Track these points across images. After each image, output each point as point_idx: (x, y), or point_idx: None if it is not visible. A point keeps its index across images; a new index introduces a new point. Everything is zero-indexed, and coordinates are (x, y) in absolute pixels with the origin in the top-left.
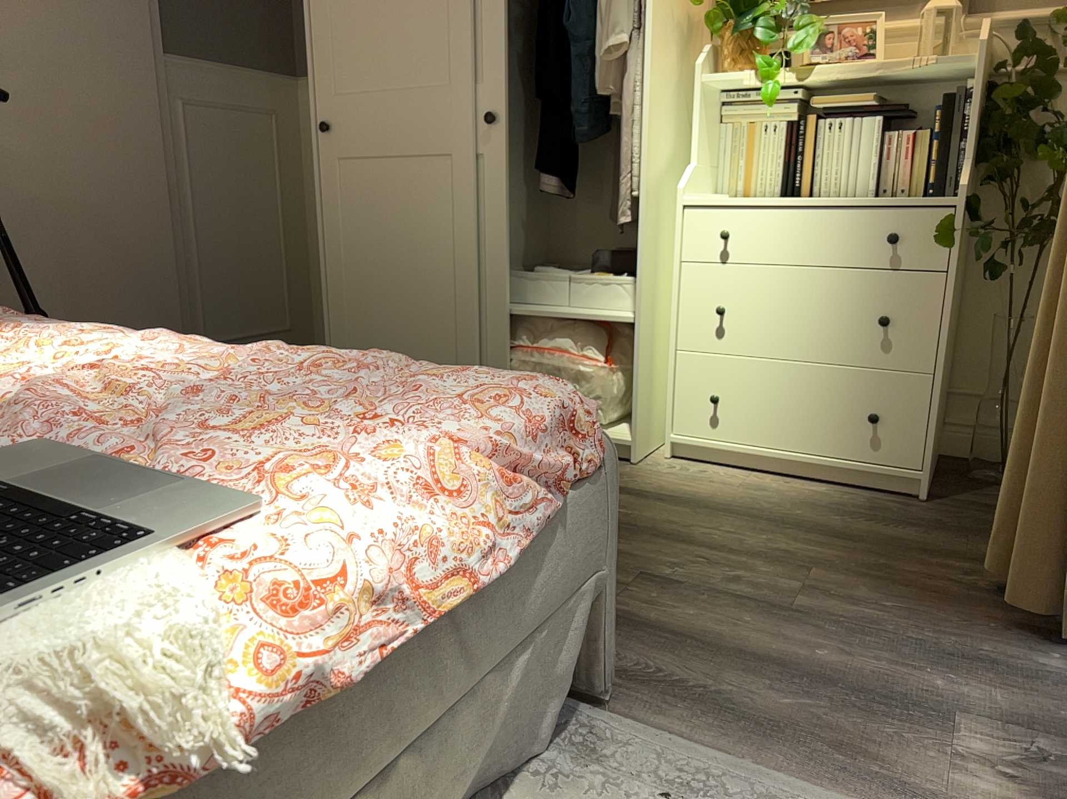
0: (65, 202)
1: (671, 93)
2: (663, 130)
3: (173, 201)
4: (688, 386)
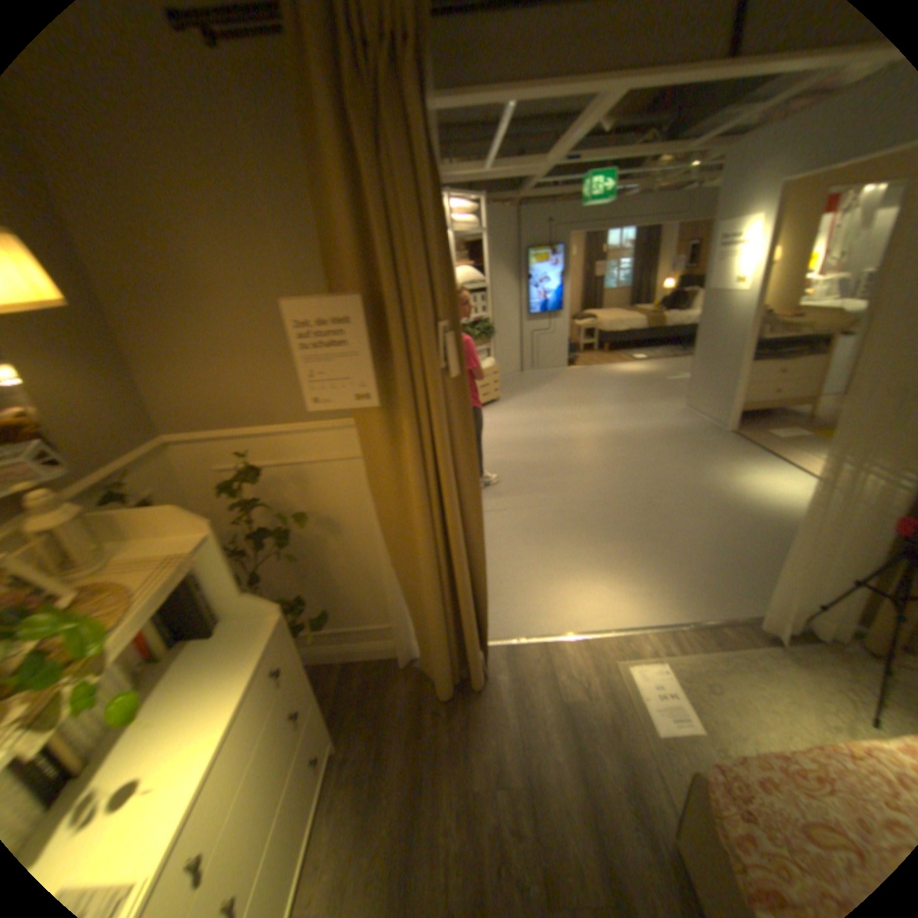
0: None
1: None
2: None
3: None
4: None
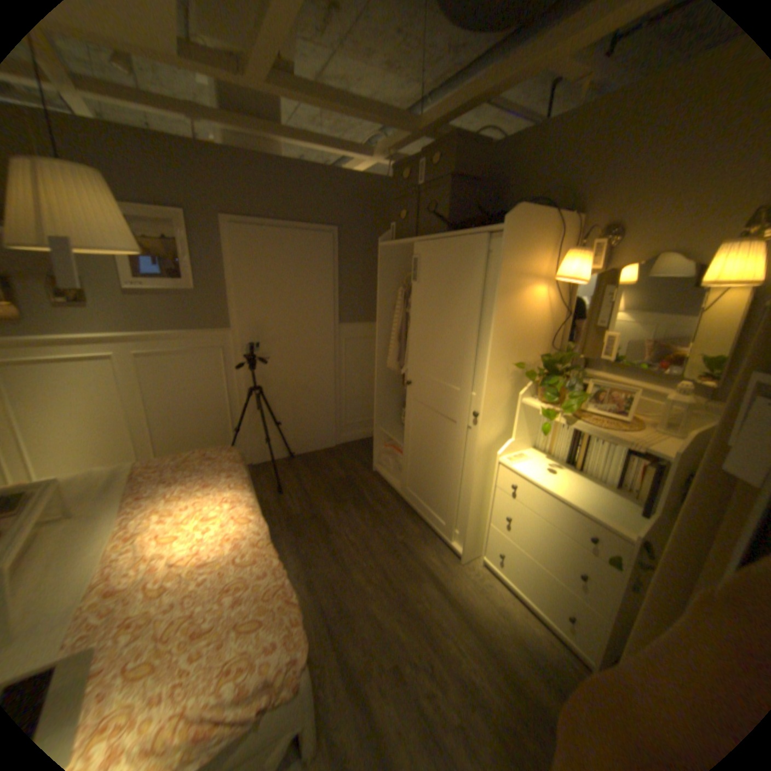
0: (295, 381)
1: (505, 404)
2: (496, 422)
3: (336, 375)
4: (493, 540)
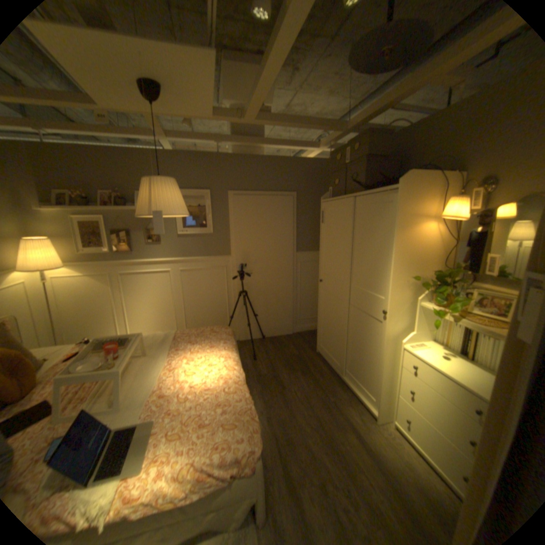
0: (266, 289)
1: (407, 307)
2: (400, 320)
3: (293, 286)
4: (401, 410)
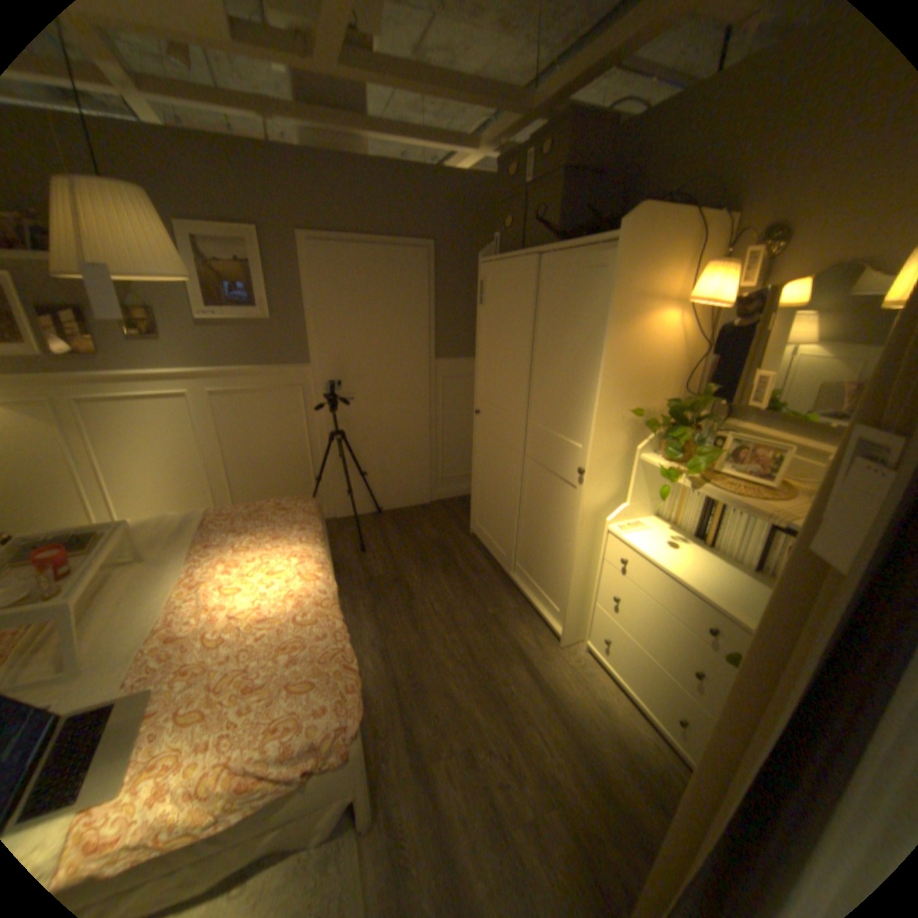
0: (383, 426)
1: (619, 460)
2: (606, 483)
3: (431, 421)
4: (598, 623)
